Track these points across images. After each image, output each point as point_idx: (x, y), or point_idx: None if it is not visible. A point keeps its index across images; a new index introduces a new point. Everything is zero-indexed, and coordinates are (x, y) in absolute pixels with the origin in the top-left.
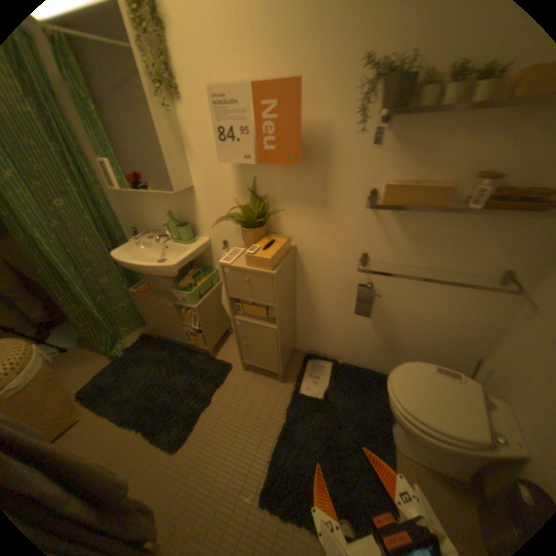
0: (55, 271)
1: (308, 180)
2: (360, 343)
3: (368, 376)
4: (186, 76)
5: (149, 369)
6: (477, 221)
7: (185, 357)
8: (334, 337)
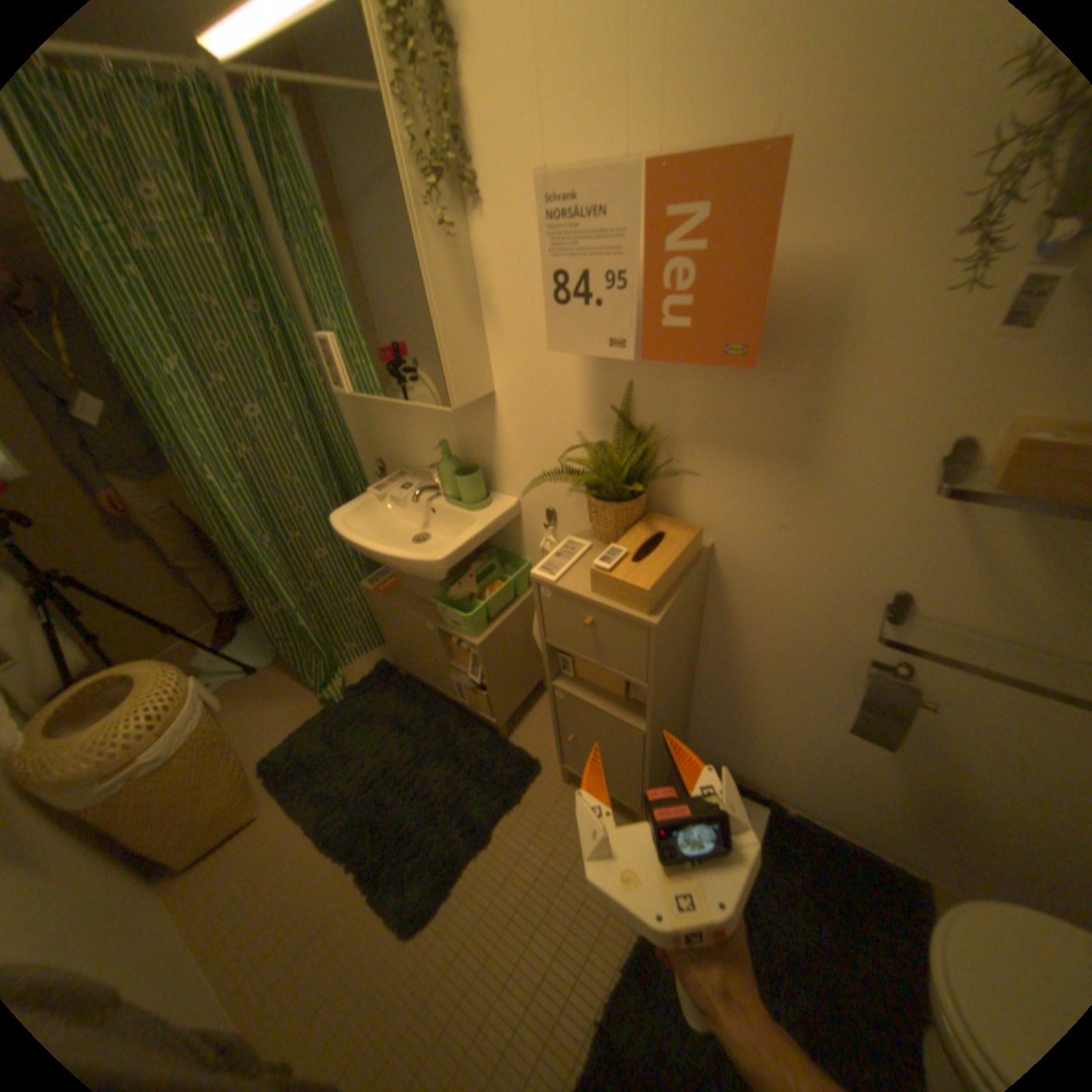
0: (242, 538)
1: (770, 398)
2: (853, 789)
3: (865, 871)
4: (498, 151)
5: (385, 740)
6: None
7: (454, 726)
8: (785, 758)
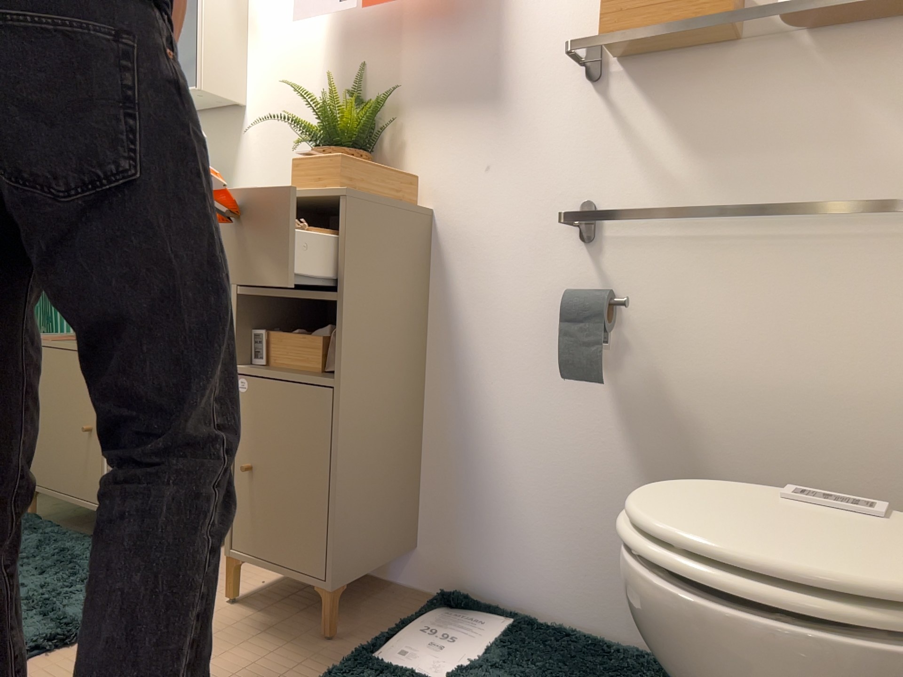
0: None
1: (465, 50)
2: (601, 533)
3: (626, 660)
4: None
5: None
6: (831, 74)
7: (81, 549)
8: (525, 516)
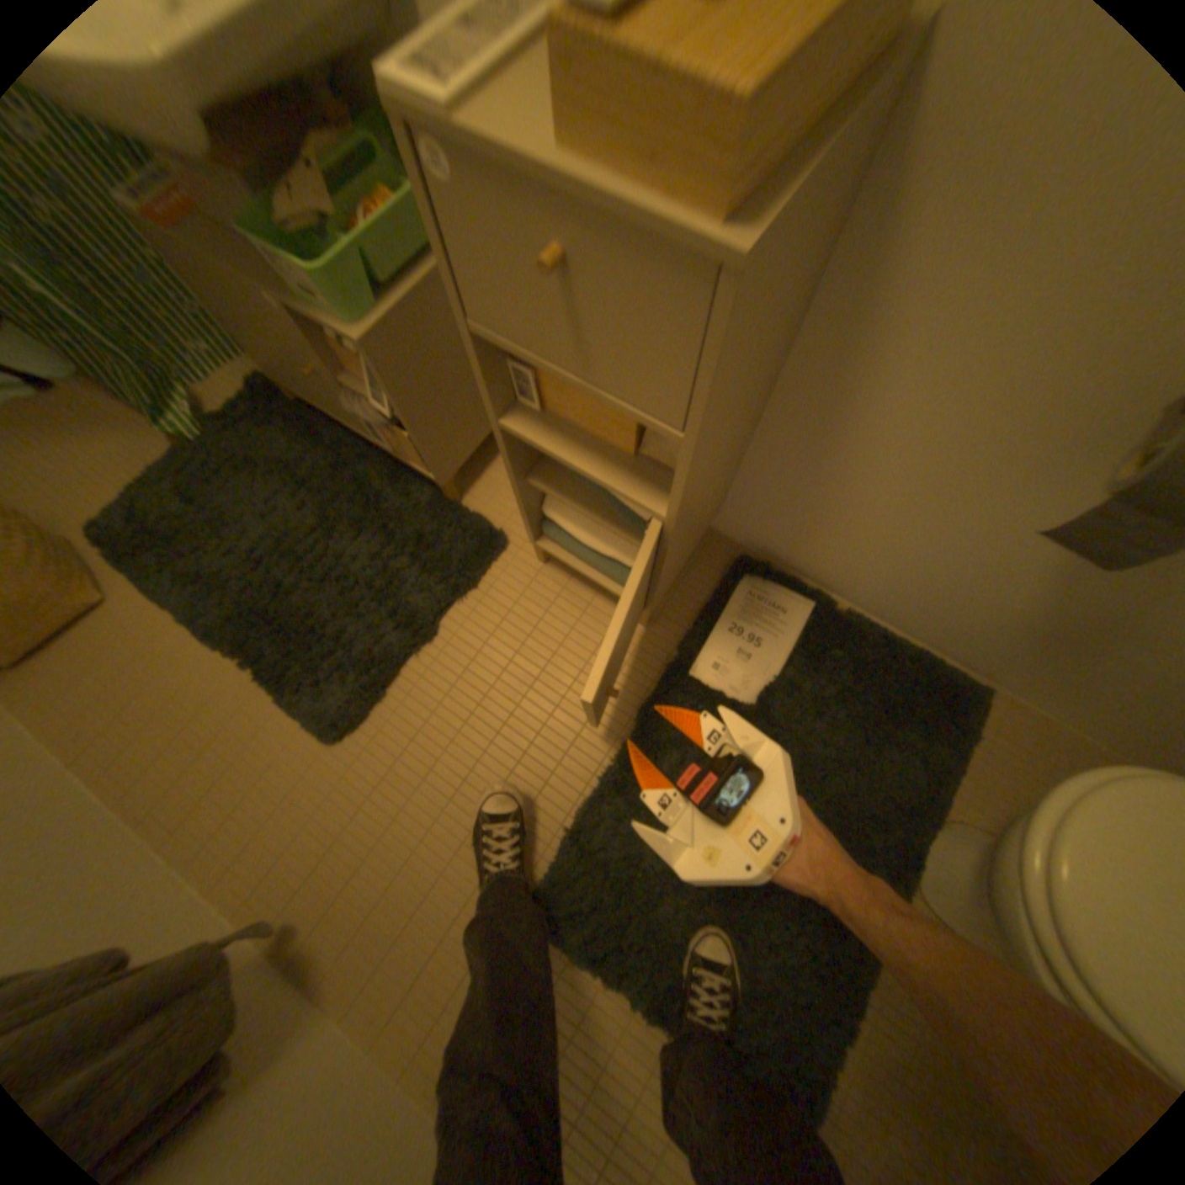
0: None
1: None
2: (954, 590)
3: (921, 675)
4: None
5: (276, 498)
6: None
7: (379, 481)
8: (867, 544)
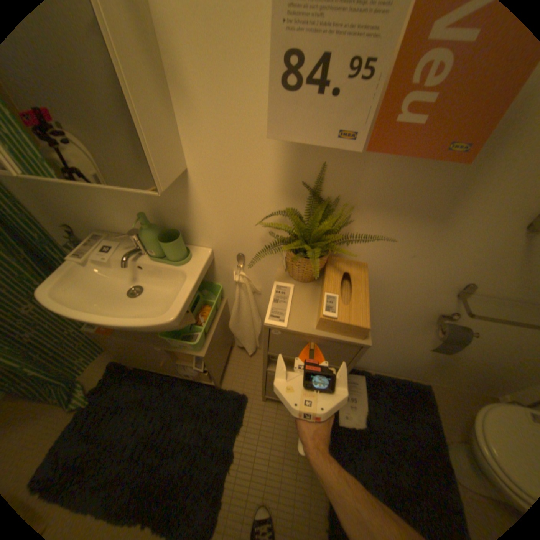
0: None
1: (435, 177)
2: (406, 361)
3: (408, 391)
4: None
5: (135, 421)
6: None
7: (182, 392)
8: (374, 355)
